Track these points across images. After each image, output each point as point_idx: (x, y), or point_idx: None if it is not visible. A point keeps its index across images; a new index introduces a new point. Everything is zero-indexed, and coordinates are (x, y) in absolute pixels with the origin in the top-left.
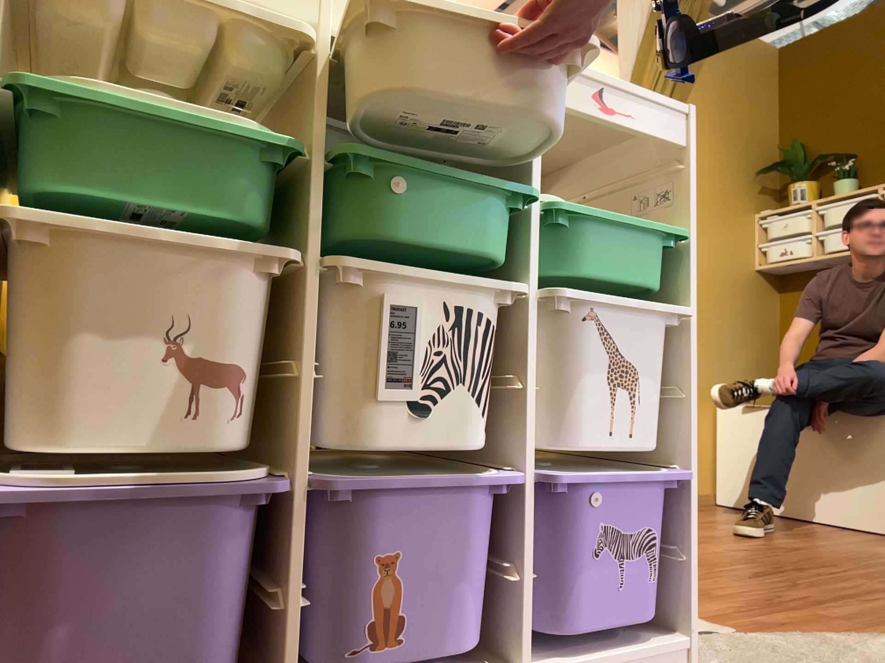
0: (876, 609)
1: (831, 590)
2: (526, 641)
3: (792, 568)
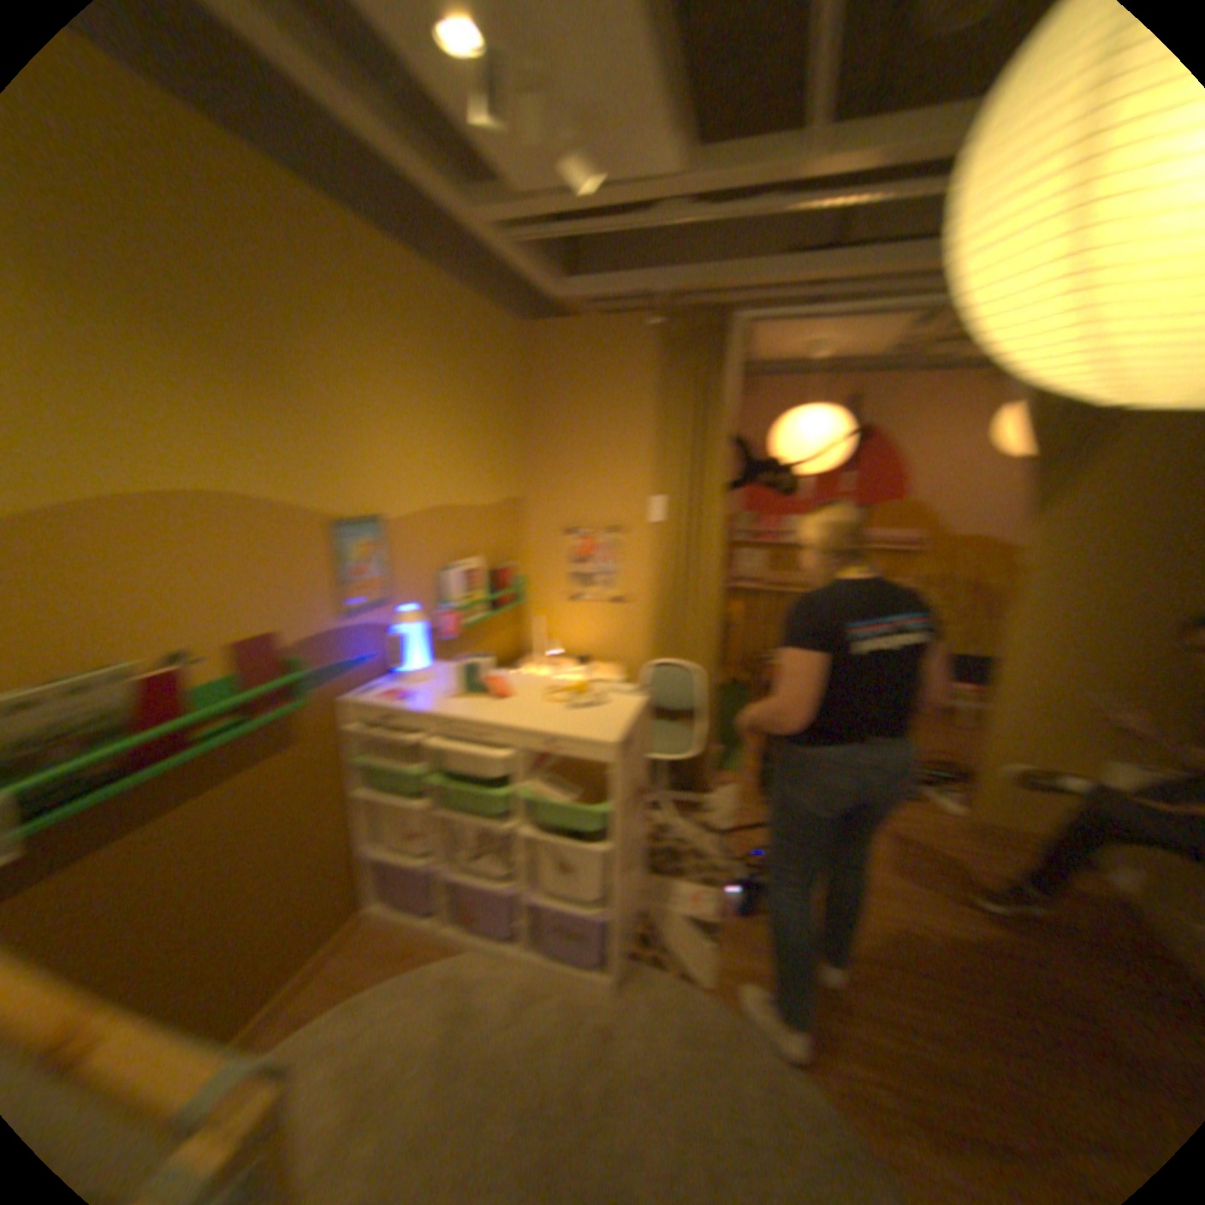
0: (866, 1051)
1: (883, 1015)
2: (529, 946)
3: (914, 978)
